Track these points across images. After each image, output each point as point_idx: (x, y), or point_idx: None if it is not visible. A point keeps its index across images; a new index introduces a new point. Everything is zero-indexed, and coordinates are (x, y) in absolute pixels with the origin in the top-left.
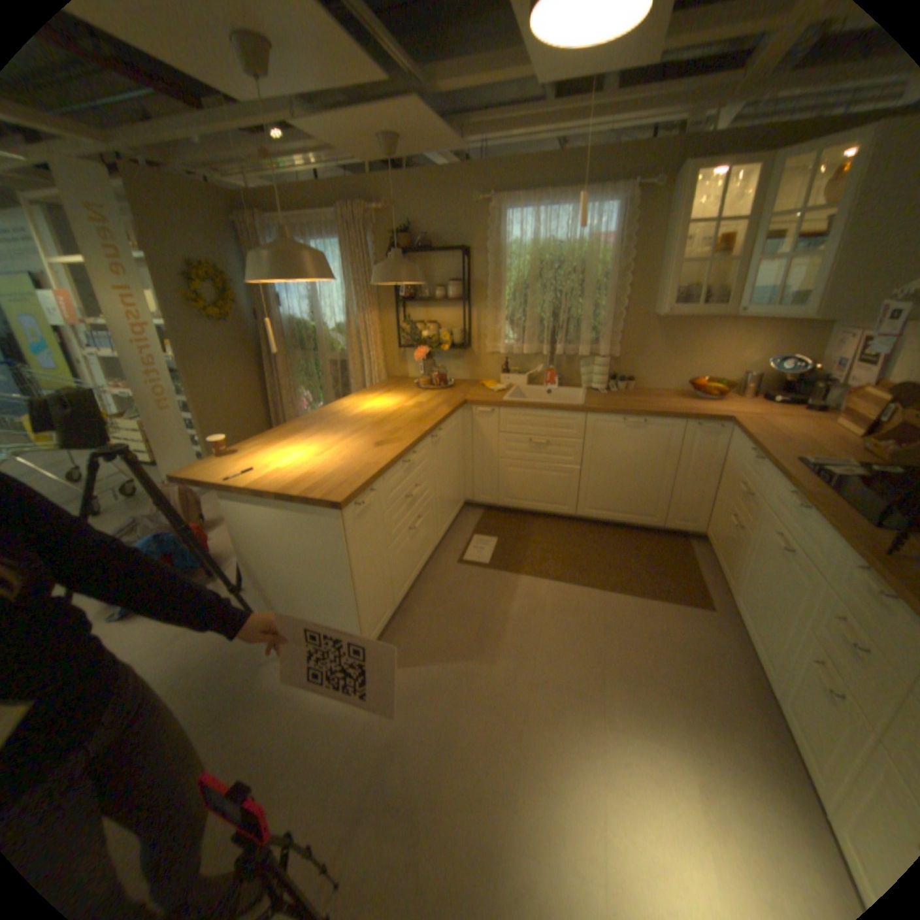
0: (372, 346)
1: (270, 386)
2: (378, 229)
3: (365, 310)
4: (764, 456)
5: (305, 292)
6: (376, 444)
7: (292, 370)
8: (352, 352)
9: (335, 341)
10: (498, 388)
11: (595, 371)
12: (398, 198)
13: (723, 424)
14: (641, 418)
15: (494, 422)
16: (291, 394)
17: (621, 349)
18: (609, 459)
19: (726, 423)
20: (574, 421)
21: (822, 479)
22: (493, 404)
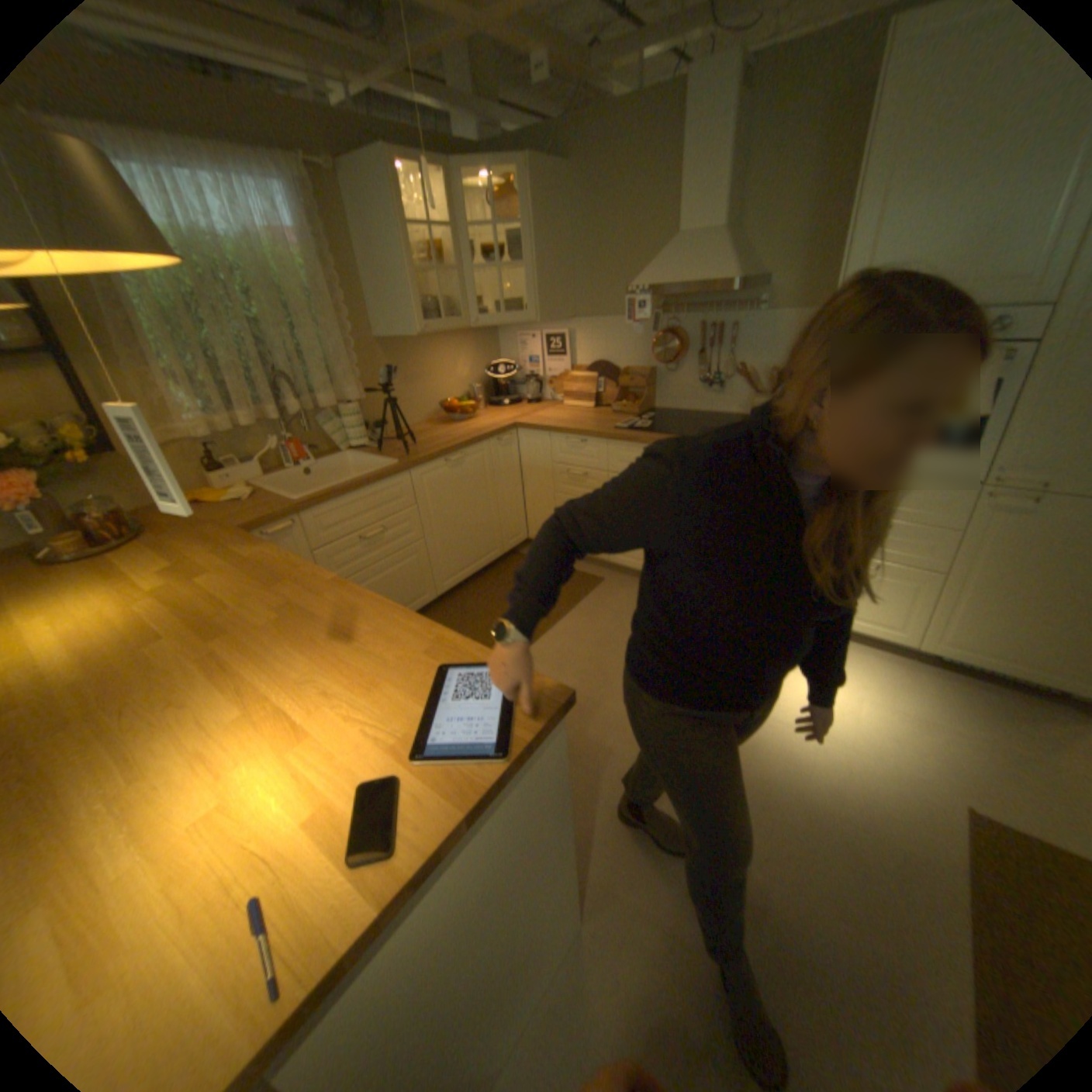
0: None
1: None
2: None
3: None
4: (587, 438)
5: None
6: (333, 639)
7: None
8: None
9: None
10: (242, 494)
11: (349, 425)
12: None
13: (510, 433)
14: (457, 454)
15: (300, 540)
16: None
17: (356, 390)
18: (446, 513)
19: (513, 430)
20: (400, 487)
21: (646, 432)
22: (289, 512)
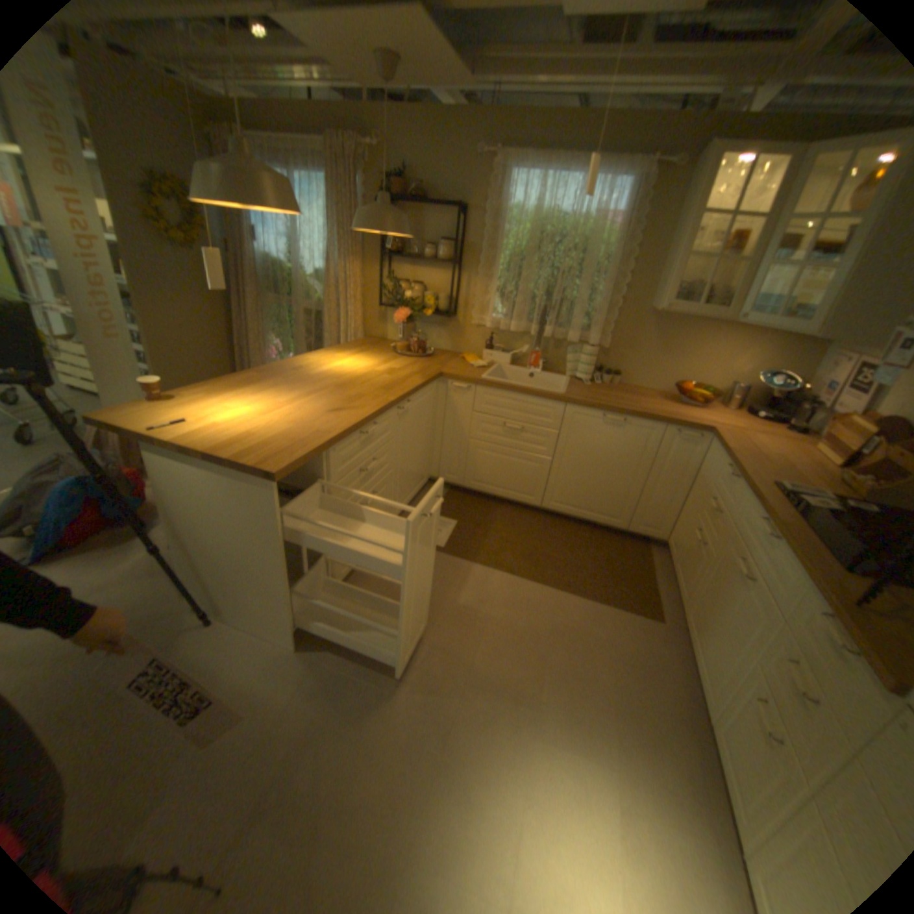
0: (351, 301)
1: (237, 328)
2: (369, 169)
3: (347, 259)
4: (740, 475)
5: (283, 229)
6: (333, 410)
7: (262, 315)
8: (328, 303)
9: (311, 289)
10: (479, 364)
11: (581, 360)
12: (396, 137)
13: (703, 434)
14: (621, 417)
15: (469, 400)
16: (259, 340)
17: (612, 340)
18: (582, 455)
19: (707, 433)
20: (551, 411)
21: (797, 509)
22: (470, 380)
